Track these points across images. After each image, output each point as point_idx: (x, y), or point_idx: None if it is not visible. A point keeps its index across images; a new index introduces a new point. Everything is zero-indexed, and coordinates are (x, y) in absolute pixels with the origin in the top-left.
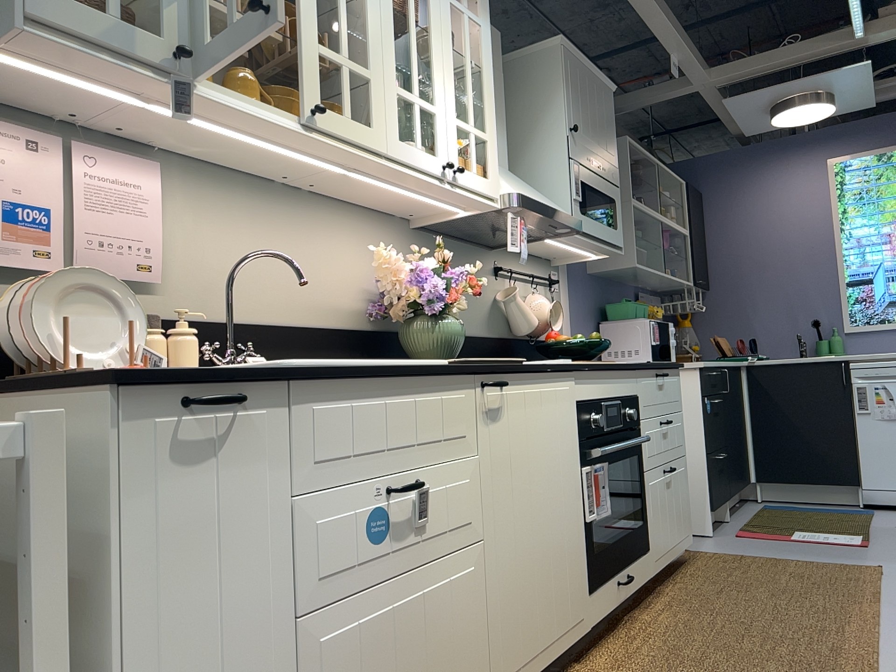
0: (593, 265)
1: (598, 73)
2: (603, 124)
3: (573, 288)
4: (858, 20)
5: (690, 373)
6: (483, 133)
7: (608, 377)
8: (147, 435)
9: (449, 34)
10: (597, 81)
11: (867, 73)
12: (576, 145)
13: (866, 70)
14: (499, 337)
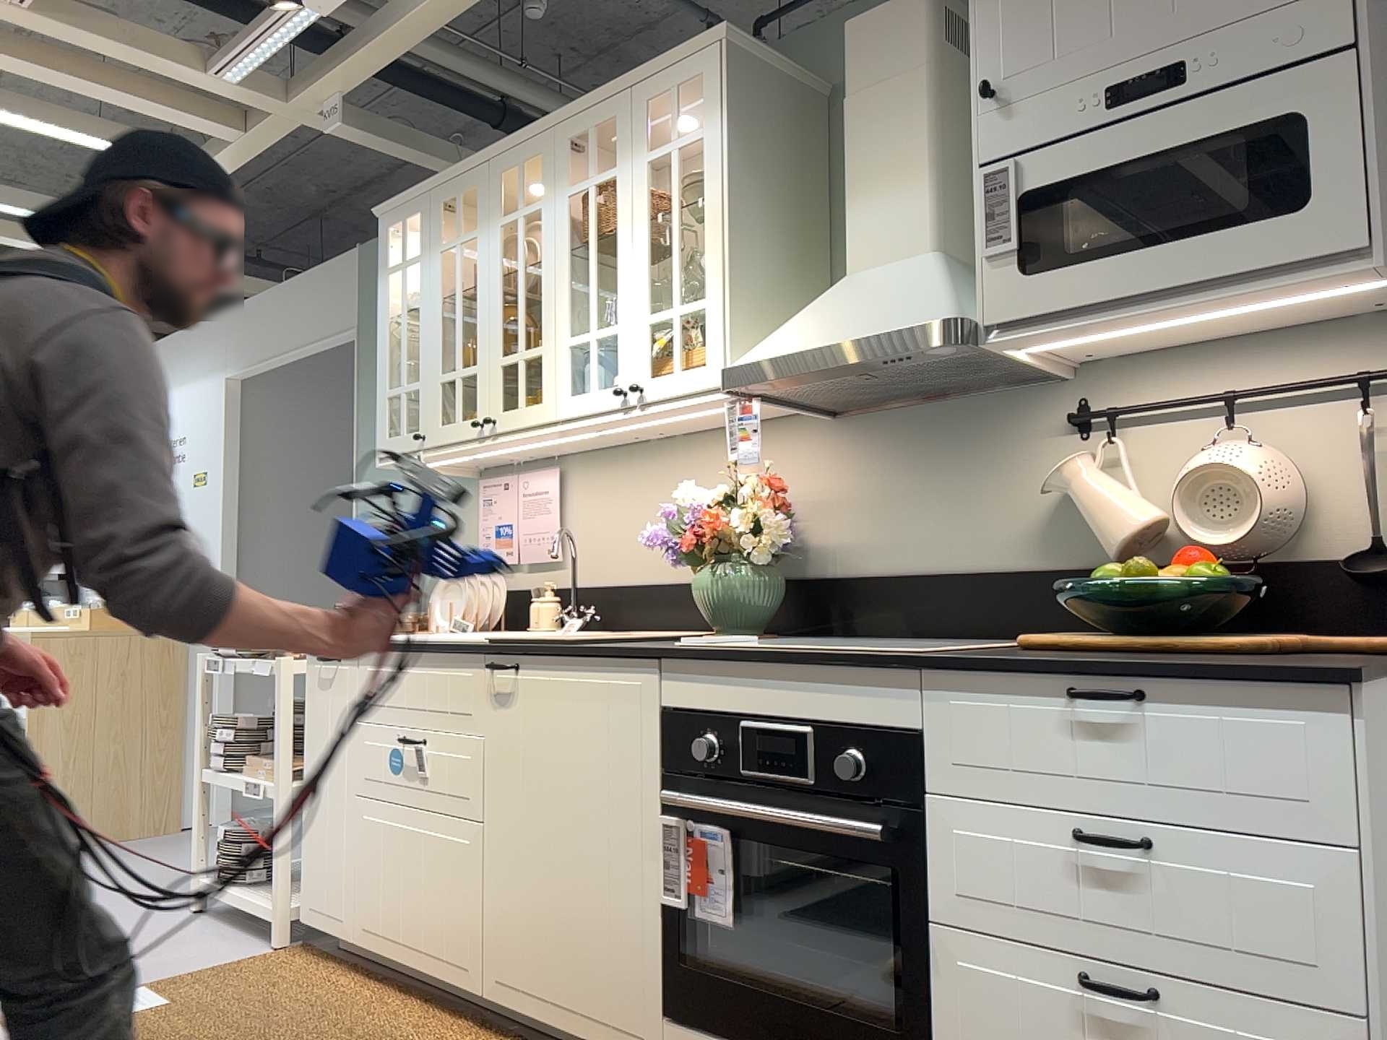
0: None
1: None
2: None
3: None
4: None
5: None
6: (693, 302)
7: (769, 676)
8: (314, 672)
9: (640, 210)
10: None
11: None
12: (1003, 120)
13: None
14: (1076, 565)
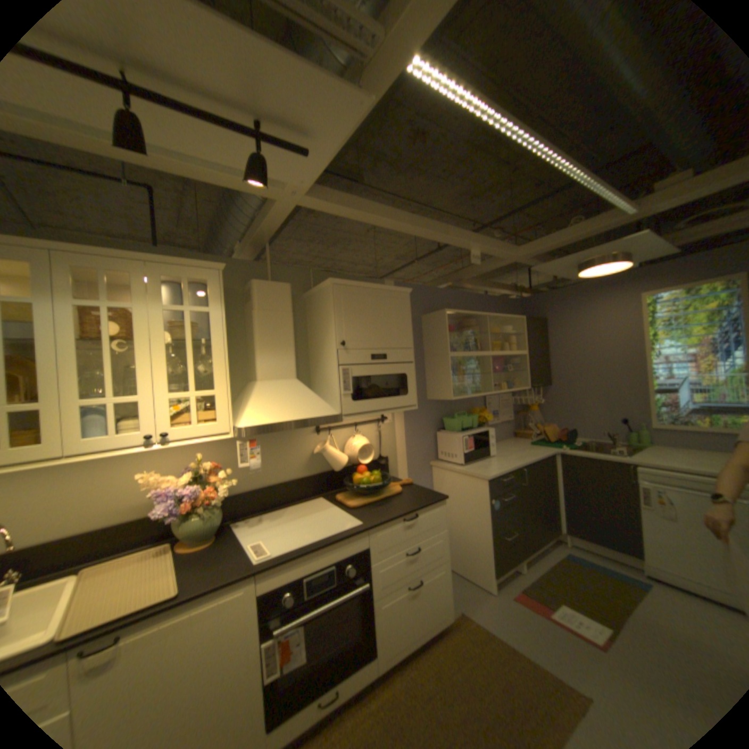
0: (429, 396)
1: (384, 288)
2: (390, 324)
3: (406, 416)
4: (626, 203)
5: (482, 482)
6: (208, 393)
7: (314, 557)
8: None
9: (159, 335)
10: (384, 294)
11: (652, 239)
12: (347, 354)
13: (649, 236)
14: (317, 474)
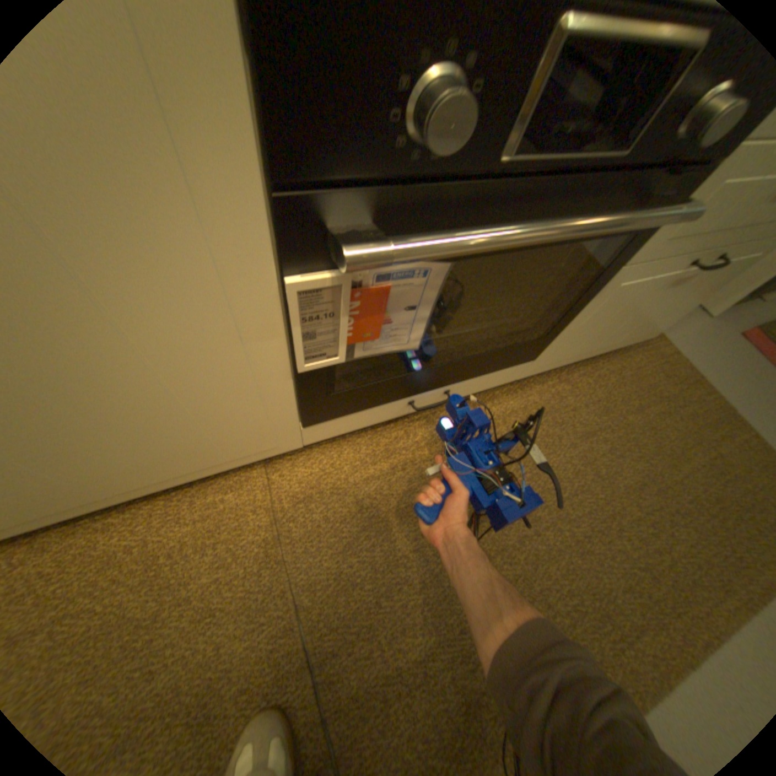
0: None
1: None
2: None
3: None
4: None
5: None
6: None
7: None
8: None
9: None
10: None
11: None
12: None
13: None
14: None
